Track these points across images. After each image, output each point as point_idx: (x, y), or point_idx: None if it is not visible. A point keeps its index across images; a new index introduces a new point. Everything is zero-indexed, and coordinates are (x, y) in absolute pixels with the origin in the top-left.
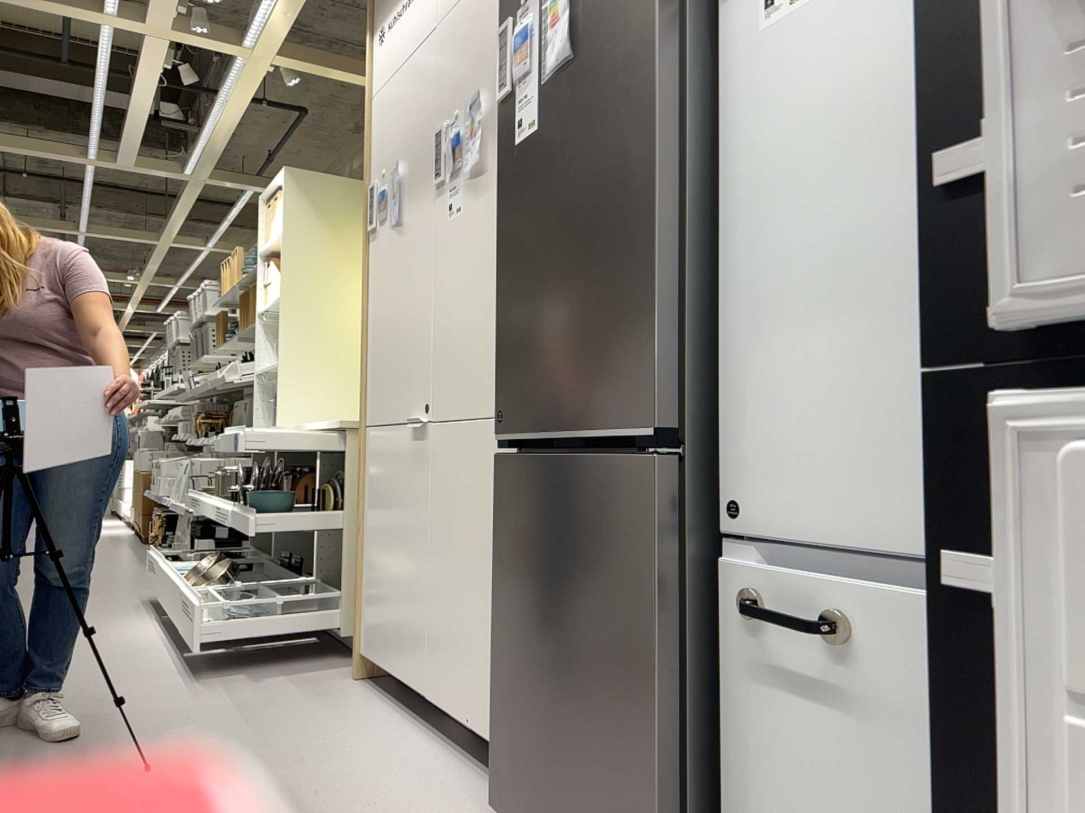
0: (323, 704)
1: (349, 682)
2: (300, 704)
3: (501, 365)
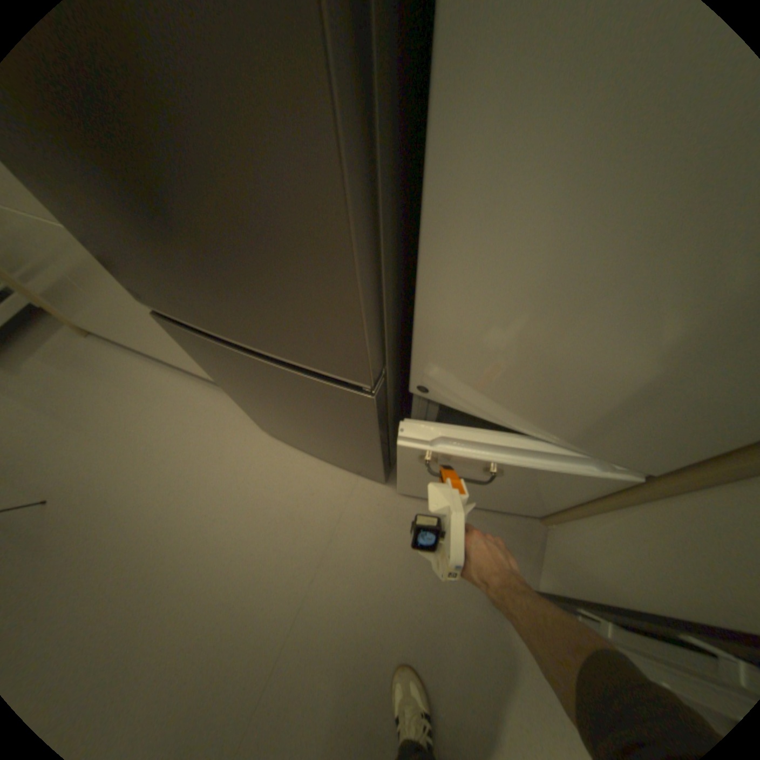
0: (86, 373)
1: (83, 341)
2: (72, 382)
3: (87, 243)
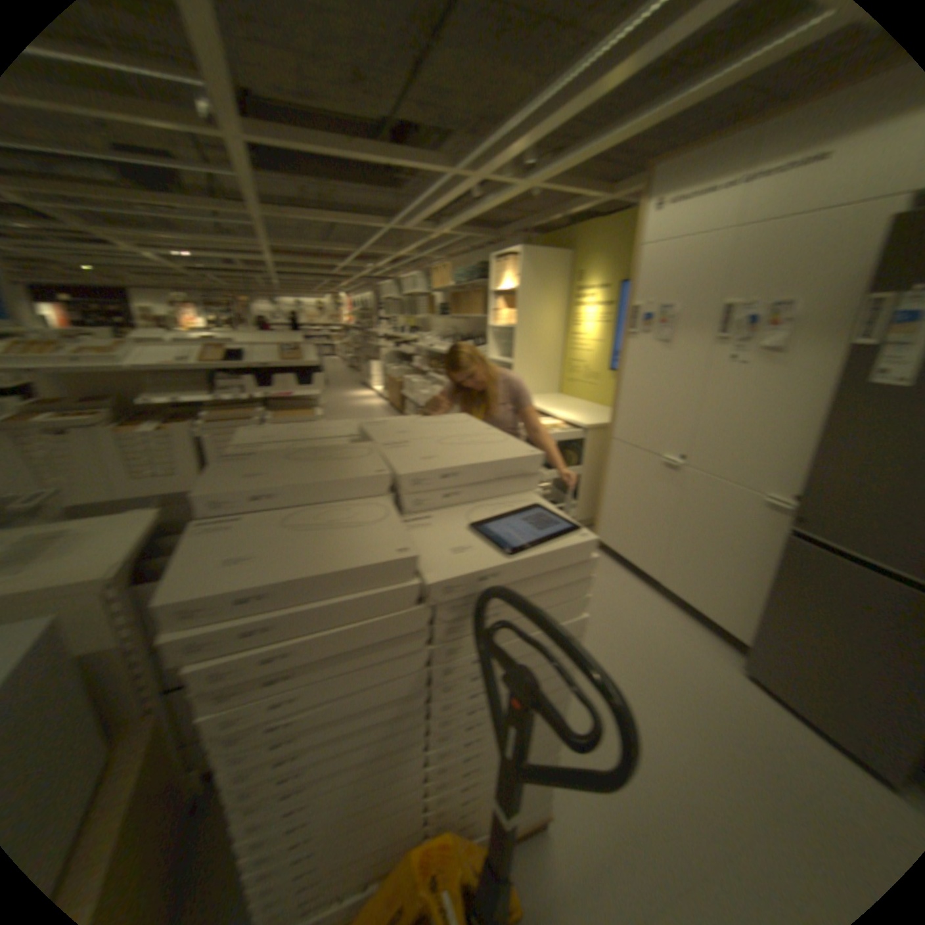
0: None
1: None
2: None
3: (810, 494)
